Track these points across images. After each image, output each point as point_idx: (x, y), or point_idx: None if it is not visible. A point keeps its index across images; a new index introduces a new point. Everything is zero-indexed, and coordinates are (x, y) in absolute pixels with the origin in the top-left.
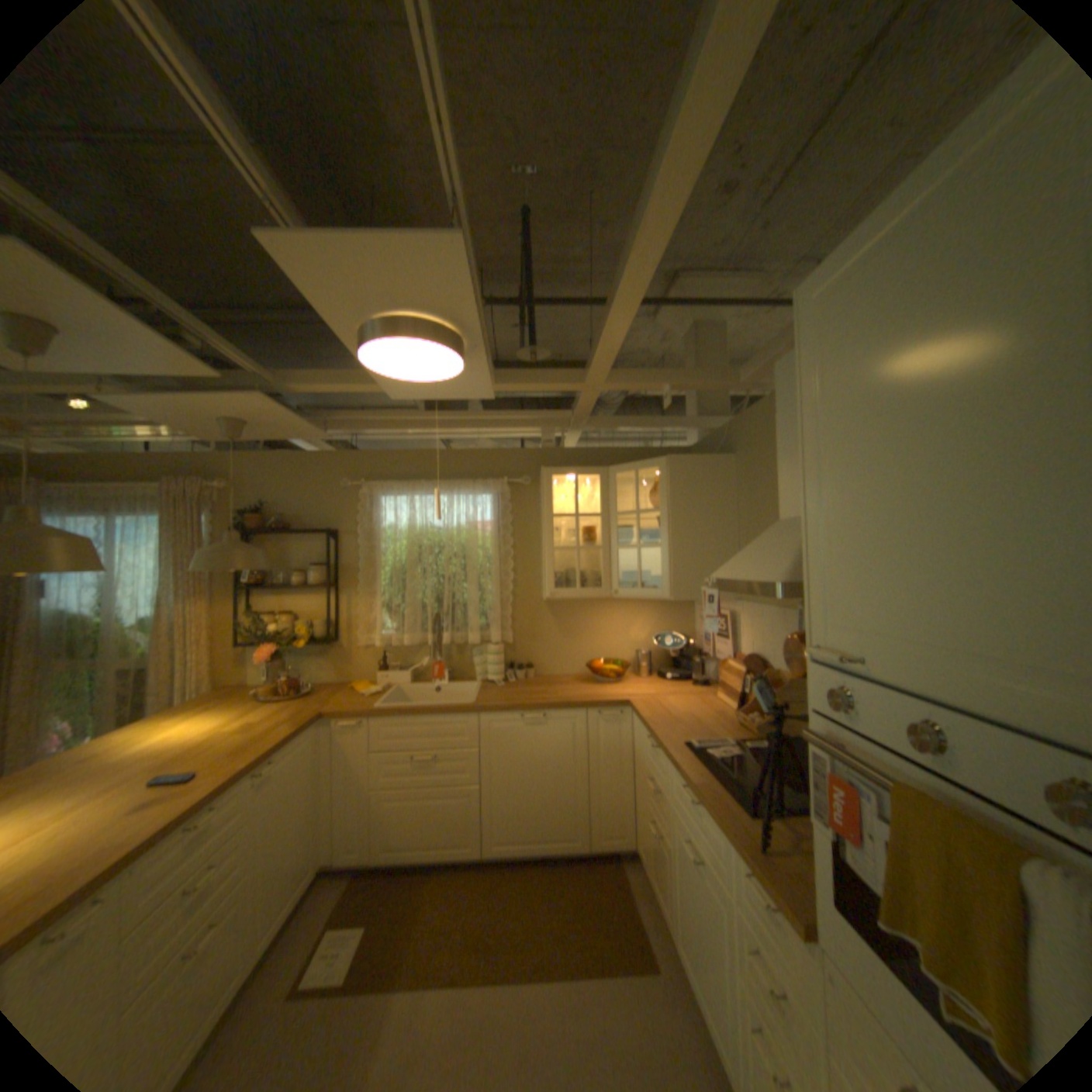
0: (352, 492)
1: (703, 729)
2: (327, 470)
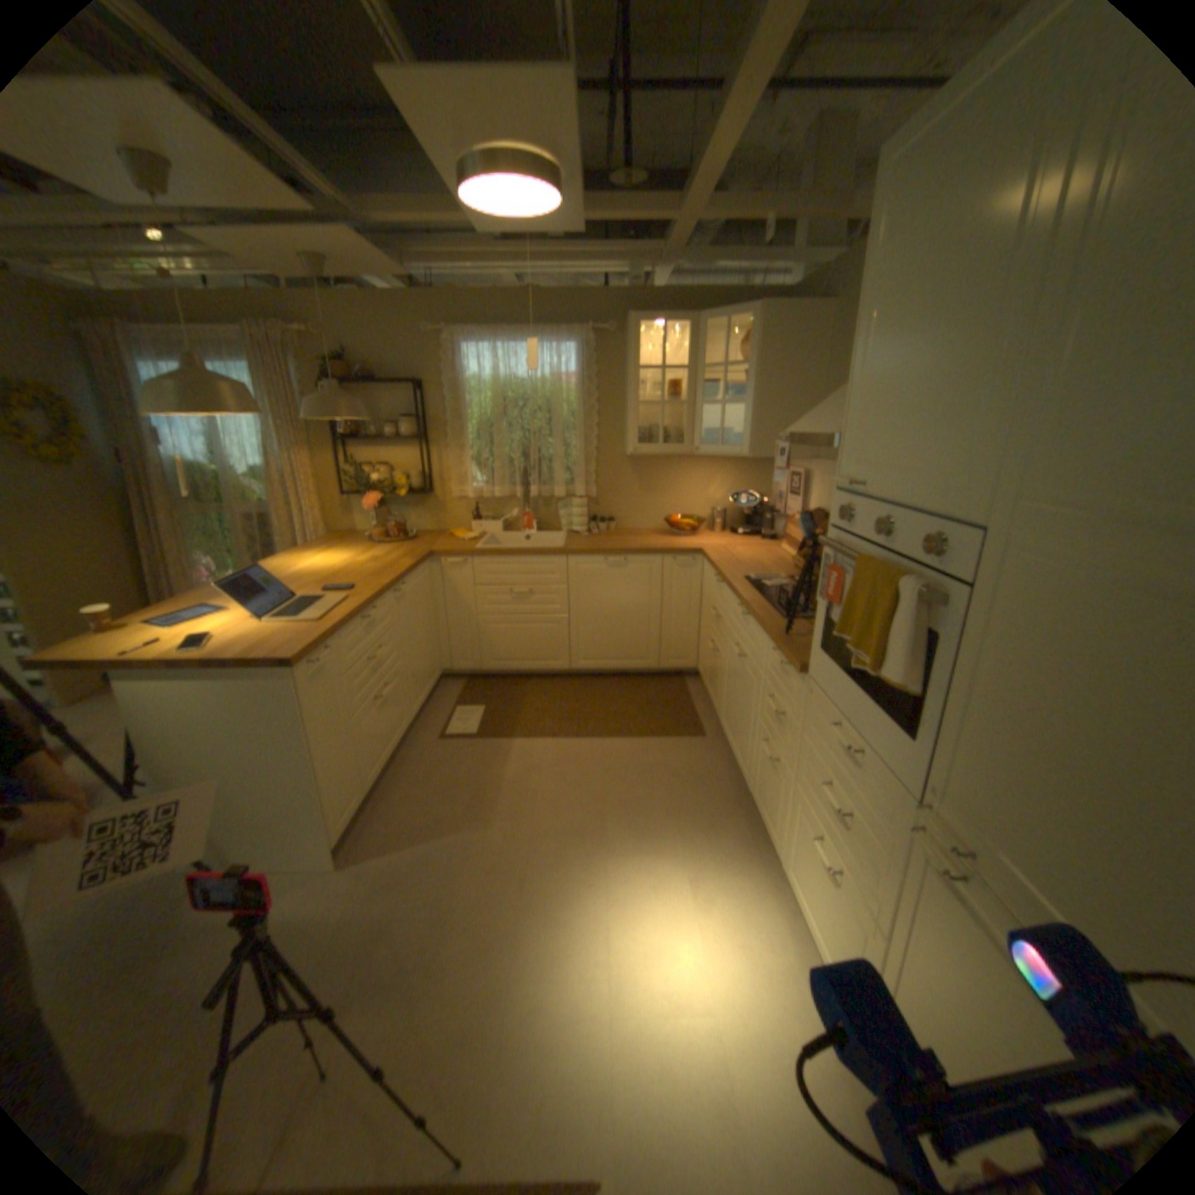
0: (431, 338)
1: (761, 569)
2: (403, 313)
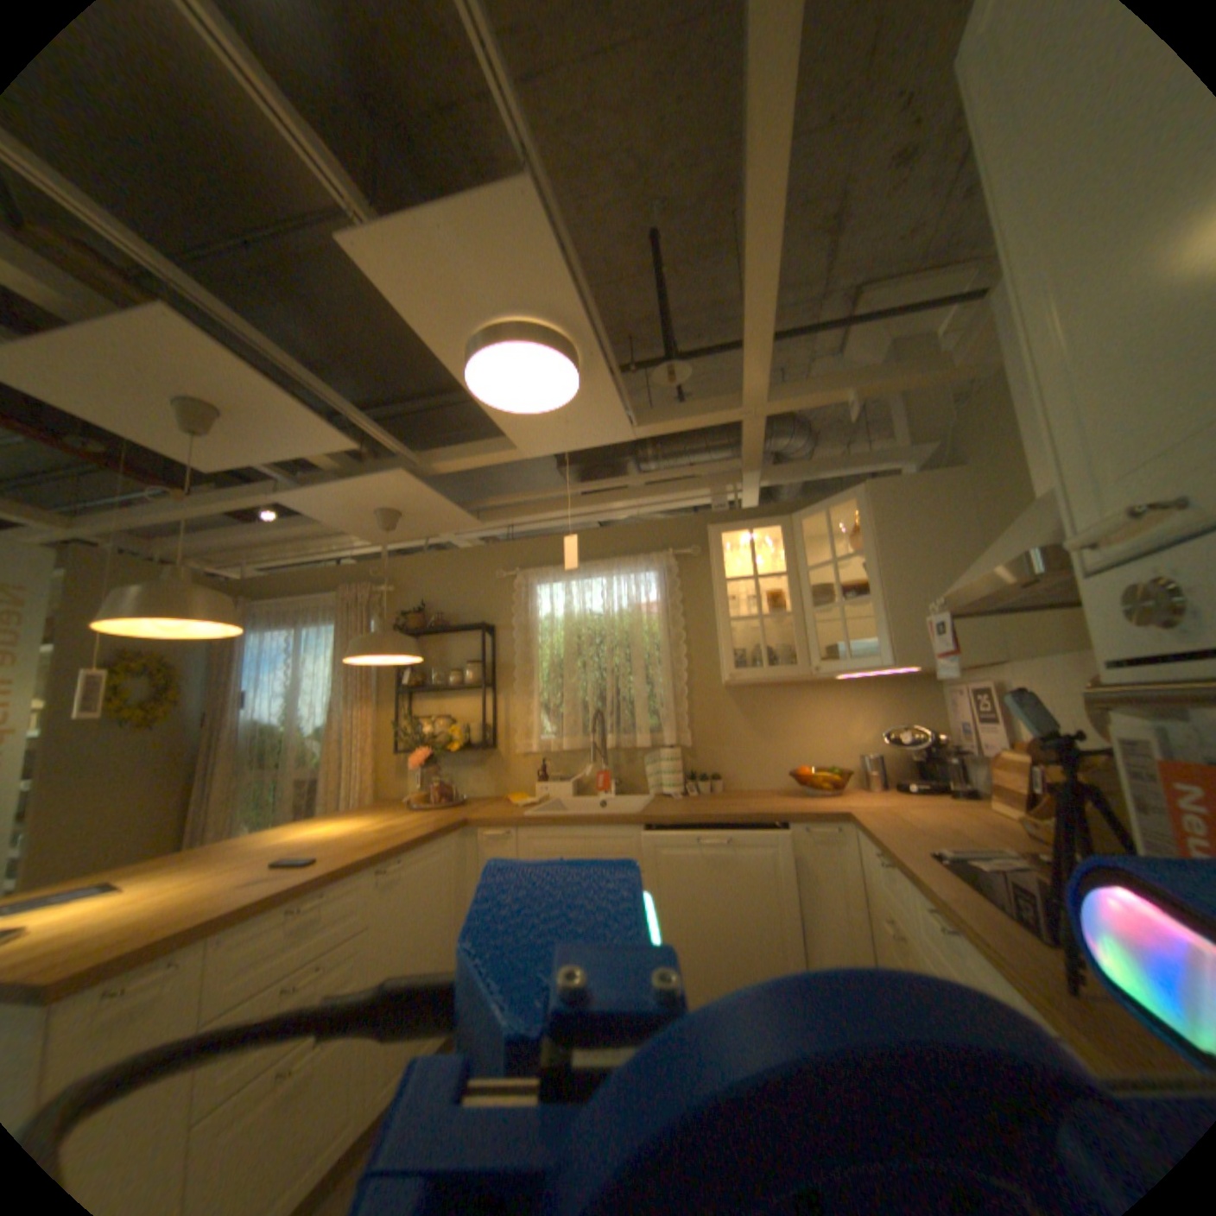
0: (508, 583)
1: (964, 841)
2: (484, 564)
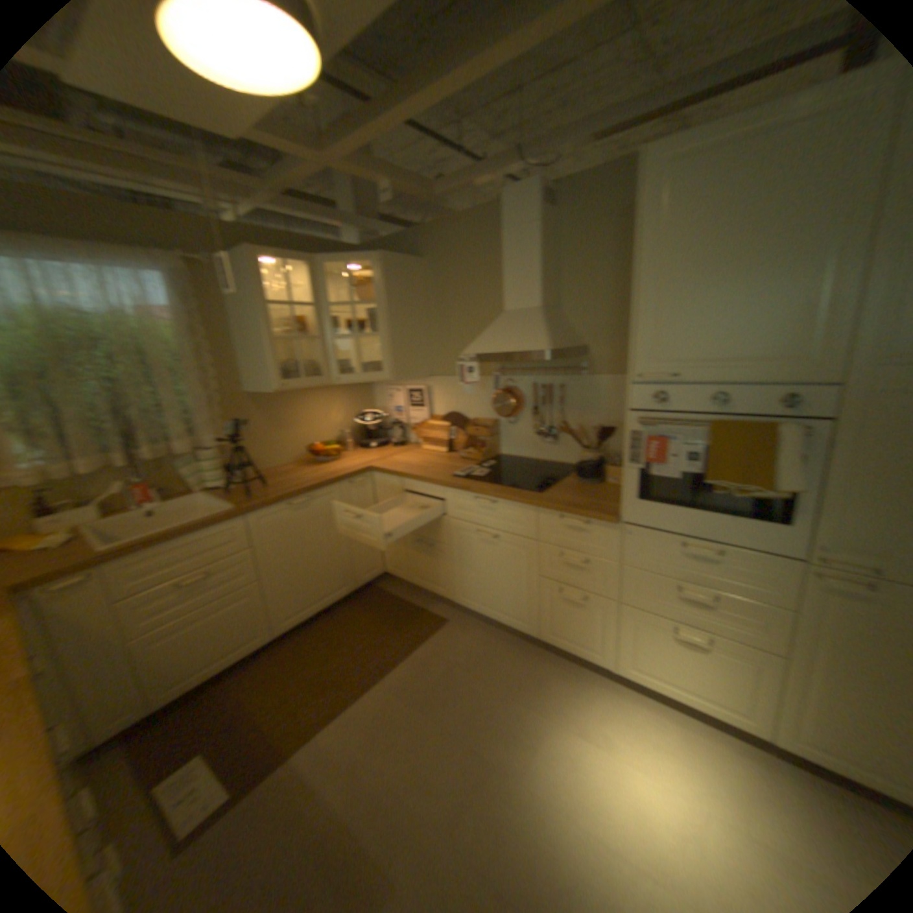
0: None
1: (446, 466)
2: None
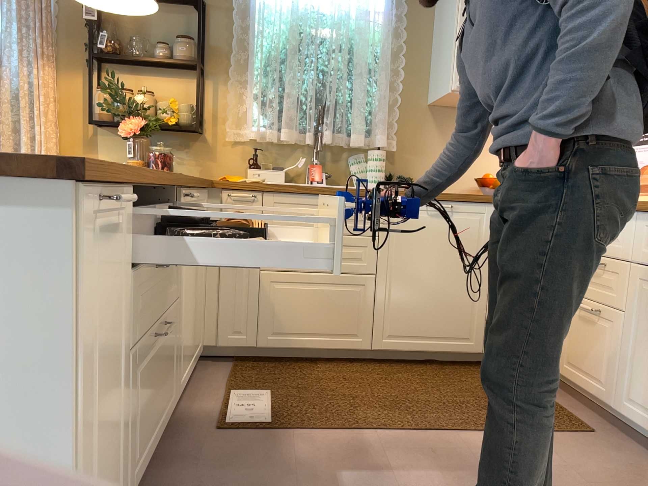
0: None
1: None
2: None
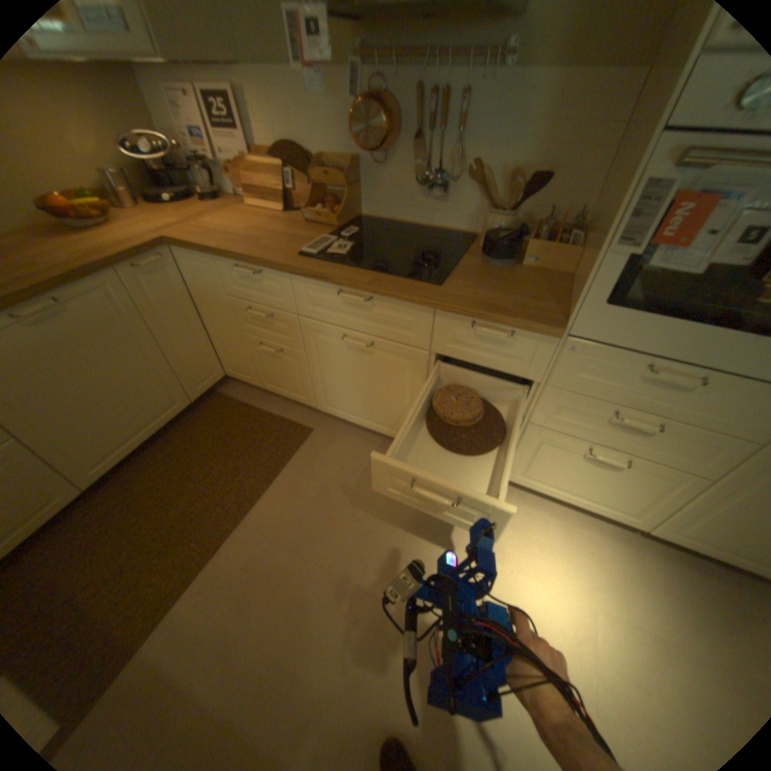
0: None
1: (284, 236)
2: None
